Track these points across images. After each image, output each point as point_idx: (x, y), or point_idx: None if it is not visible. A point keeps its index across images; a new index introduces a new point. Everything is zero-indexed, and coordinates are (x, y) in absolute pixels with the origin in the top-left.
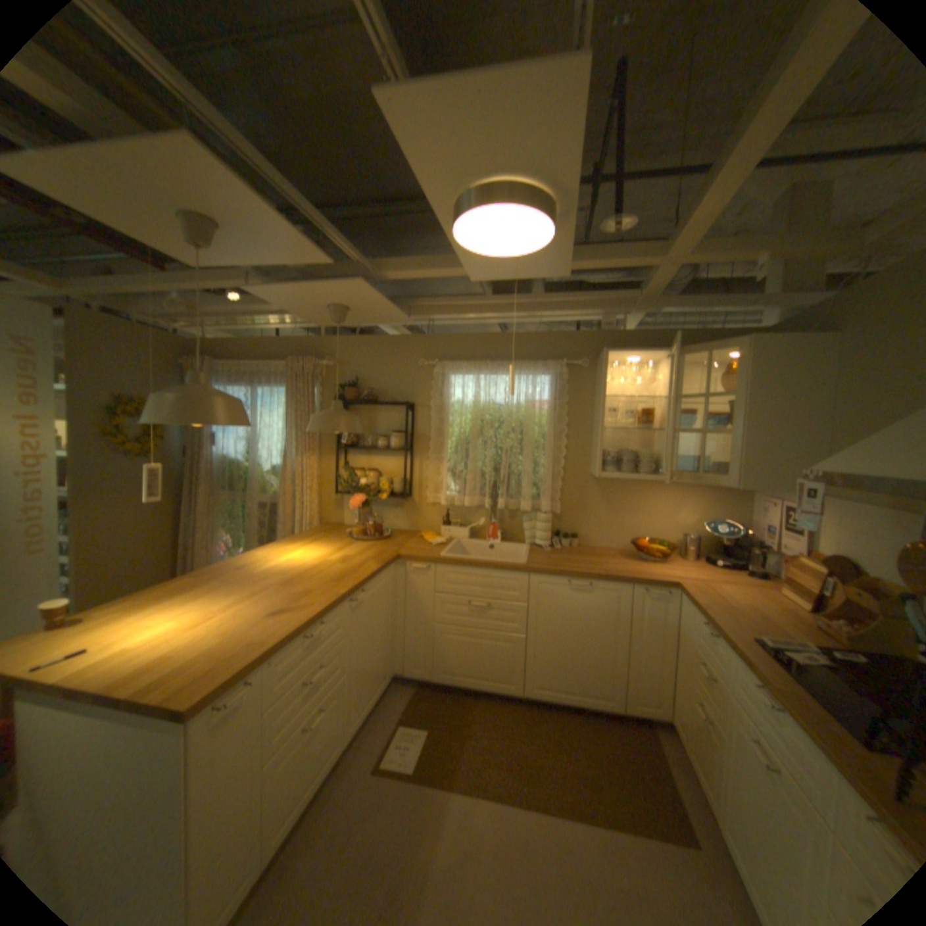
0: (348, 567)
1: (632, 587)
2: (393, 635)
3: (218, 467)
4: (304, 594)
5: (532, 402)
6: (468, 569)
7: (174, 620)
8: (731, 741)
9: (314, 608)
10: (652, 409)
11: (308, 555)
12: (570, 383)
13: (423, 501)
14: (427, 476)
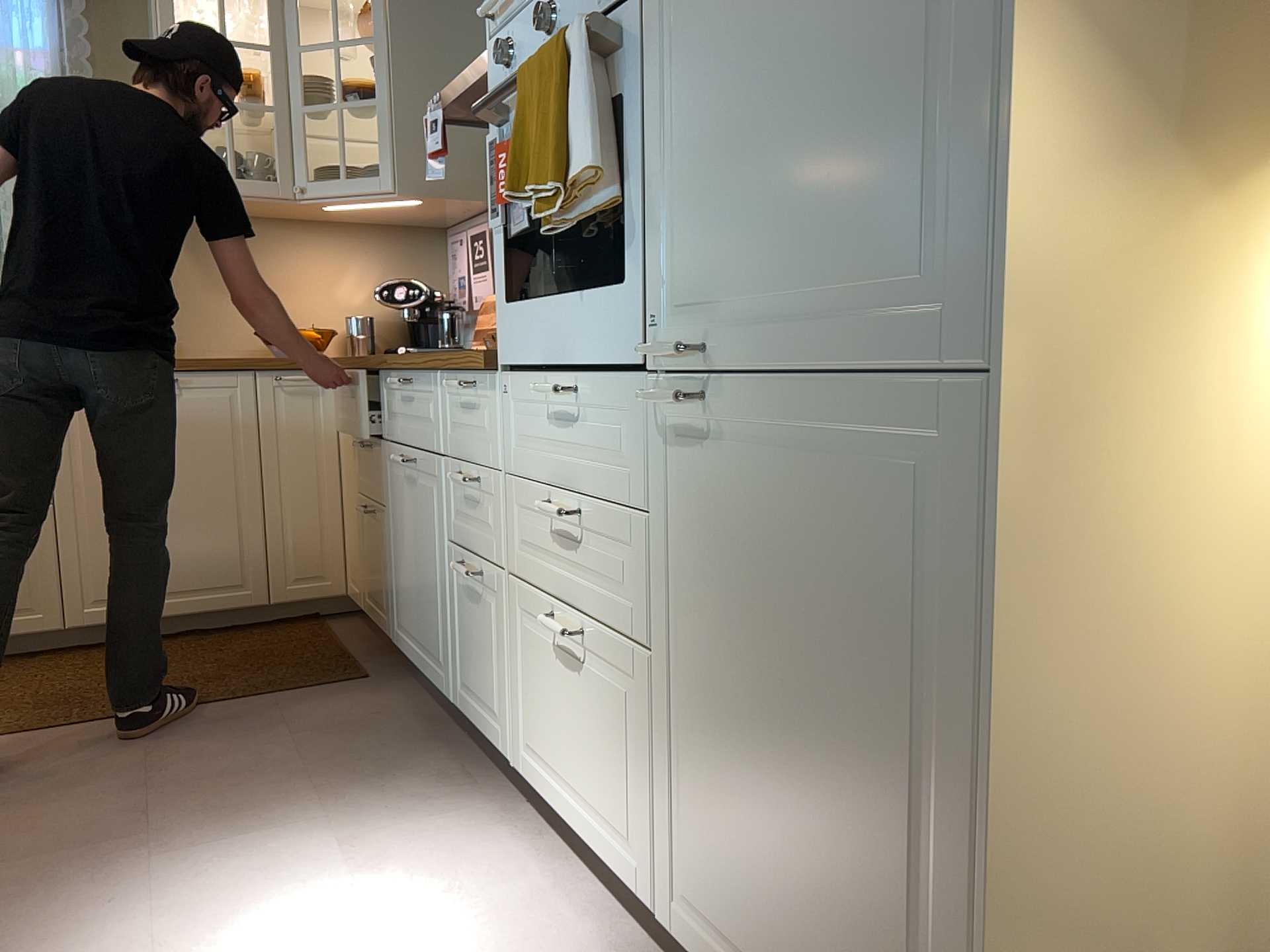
0: None
1: (252, 376)
2: None
3: None
4: None
5: (6, 49)
6: None
7: None
8: (387, 499)
9: None
10: (260, 78)
11: None
12: (92, 21)
13: None
14: None
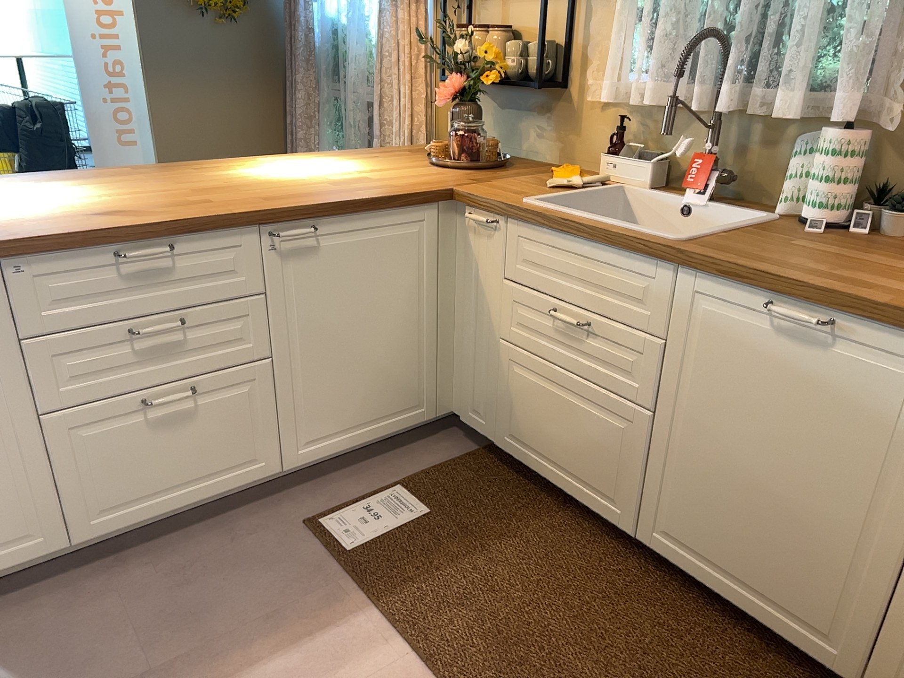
0: (328, 189)
1: None
2: (446, 344)
3: (324, 42)
4: (192, 203)
5: None
6: (558, 236)
7: (14, 198)
8: None
9: (160, 218)
10: None
11: (314, 170)
12: None
13: (584, 102)
14: (597, 40)
